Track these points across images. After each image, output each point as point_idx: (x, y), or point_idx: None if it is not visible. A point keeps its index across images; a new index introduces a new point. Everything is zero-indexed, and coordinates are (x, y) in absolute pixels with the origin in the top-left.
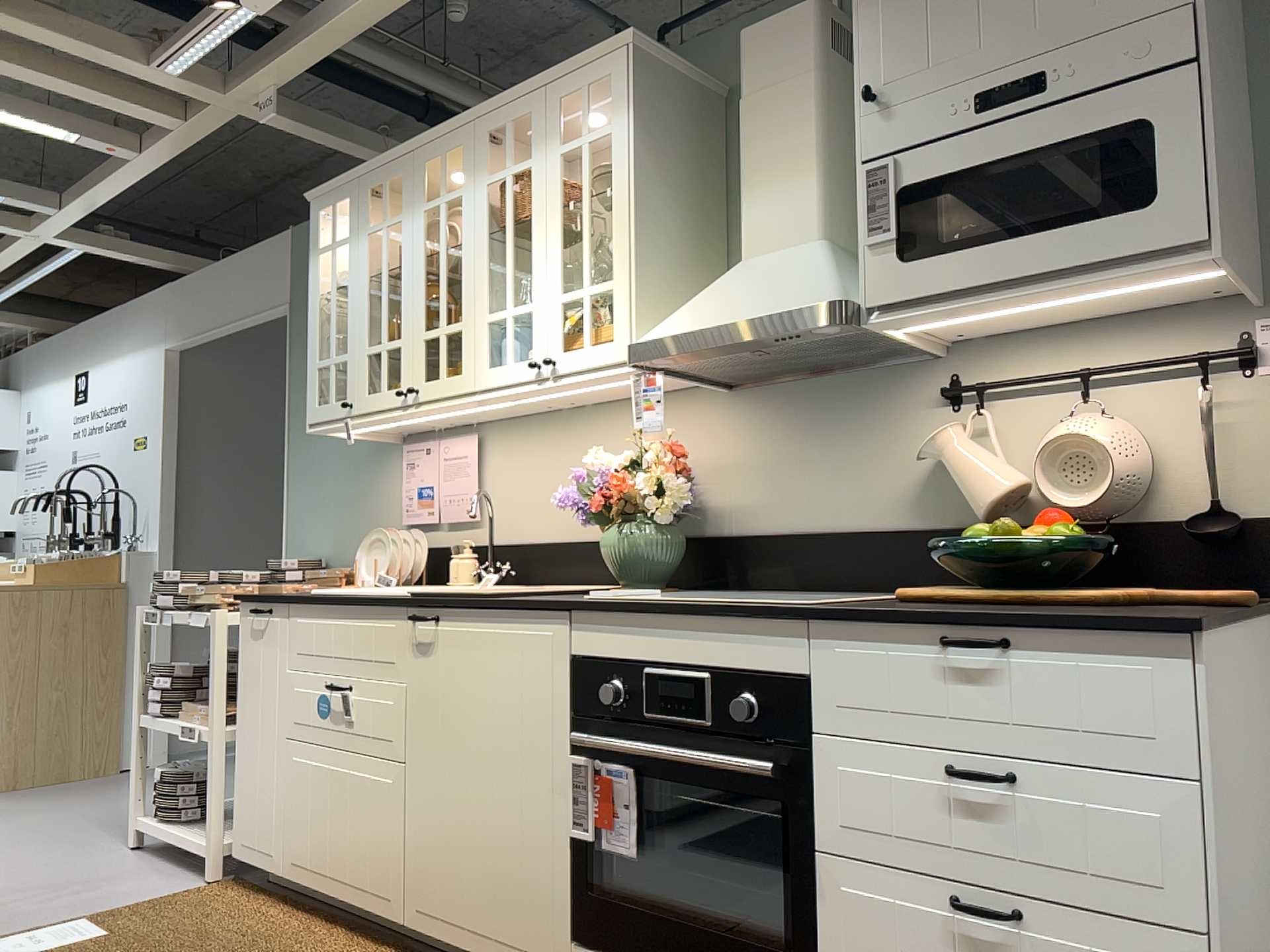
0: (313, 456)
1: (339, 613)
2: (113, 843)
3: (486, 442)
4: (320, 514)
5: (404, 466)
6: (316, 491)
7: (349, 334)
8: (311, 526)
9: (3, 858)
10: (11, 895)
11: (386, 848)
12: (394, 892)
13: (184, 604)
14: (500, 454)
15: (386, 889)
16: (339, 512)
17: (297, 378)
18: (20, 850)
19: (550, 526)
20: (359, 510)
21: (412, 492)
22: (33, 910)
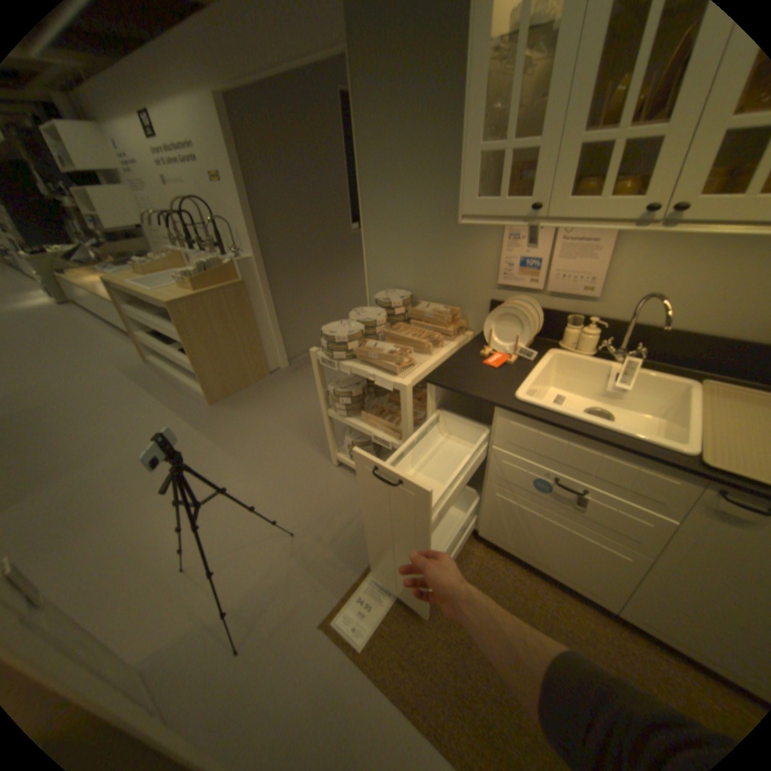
0: (389, 210)
1: (581, 442)
2: (321, 460)
3: (628, 228)
4: (401, 259)
5: (507, 237)
6: (395, 240)
7: (549, 110)
8: (391, 267)
9: (273, 483)
10: (307, 533)
11: (612, 584)
12: (615, 603)
13: (351, 356)
14: (646, 243)
15: (604, 597)
16: (421, 261)
17: (364, 135)
18: (276, 471)
19: (702, 320)
20: (444, 263)
21: (516, 261)
22: (334, 555)
